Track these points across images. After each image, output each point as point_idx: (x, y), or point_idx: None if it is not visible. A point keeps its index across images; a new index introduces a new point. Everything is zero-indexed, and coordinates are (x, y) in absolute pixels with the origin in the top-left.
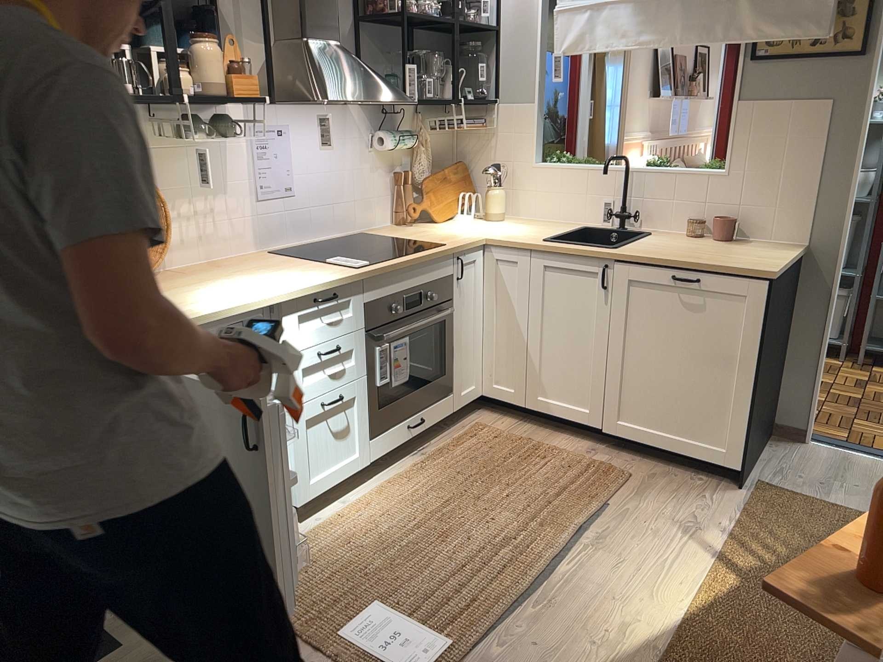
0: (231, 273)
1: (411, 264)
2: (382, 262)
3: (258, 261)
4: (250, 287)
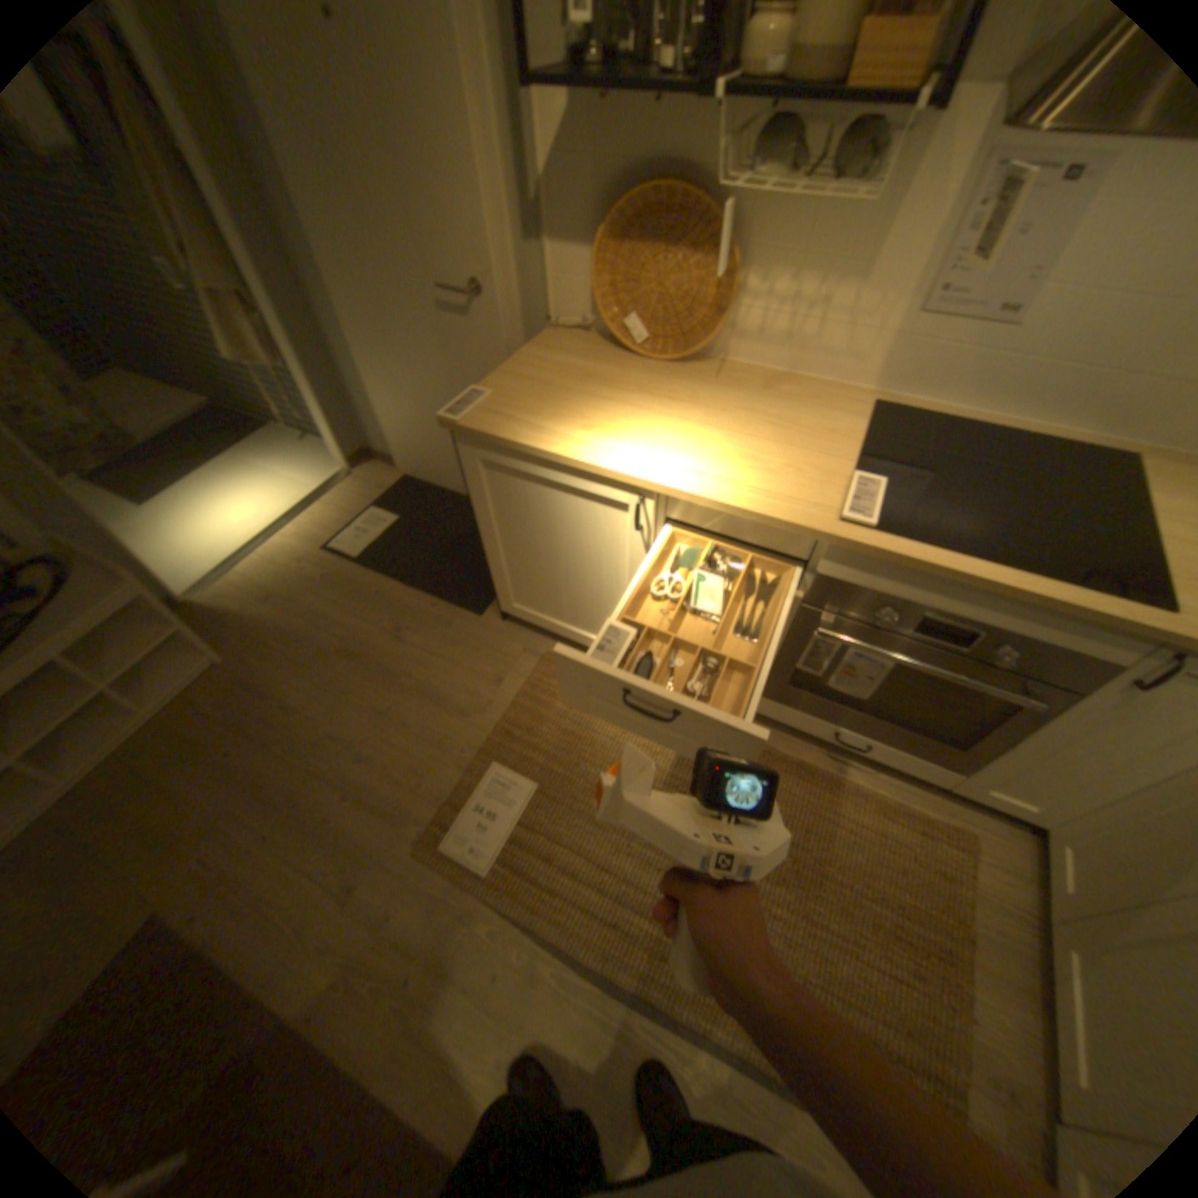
0: (742, 407)
1: (977, 584)
2: (909, 542)
3: (822, 408)
4: (678, 444)
